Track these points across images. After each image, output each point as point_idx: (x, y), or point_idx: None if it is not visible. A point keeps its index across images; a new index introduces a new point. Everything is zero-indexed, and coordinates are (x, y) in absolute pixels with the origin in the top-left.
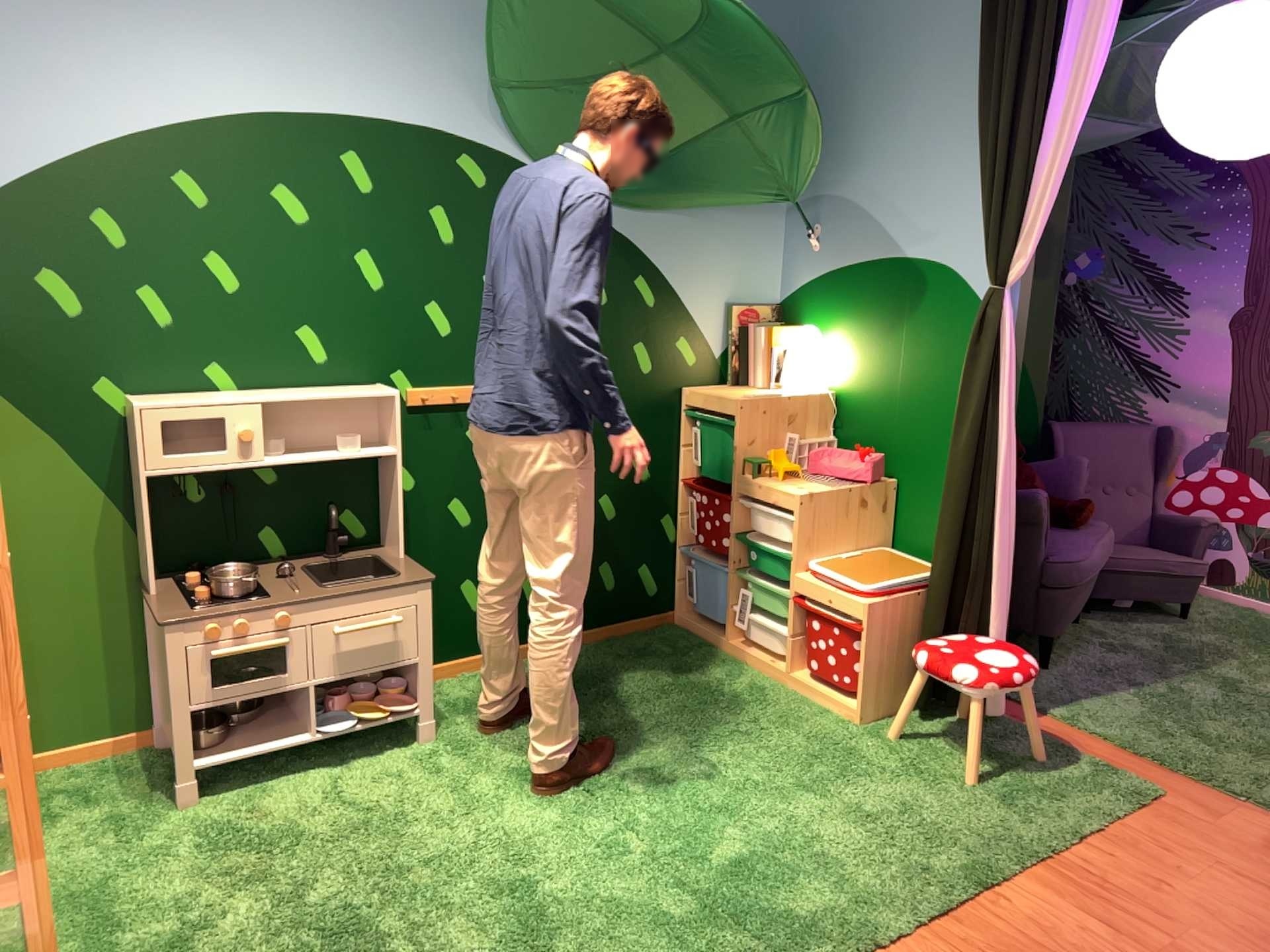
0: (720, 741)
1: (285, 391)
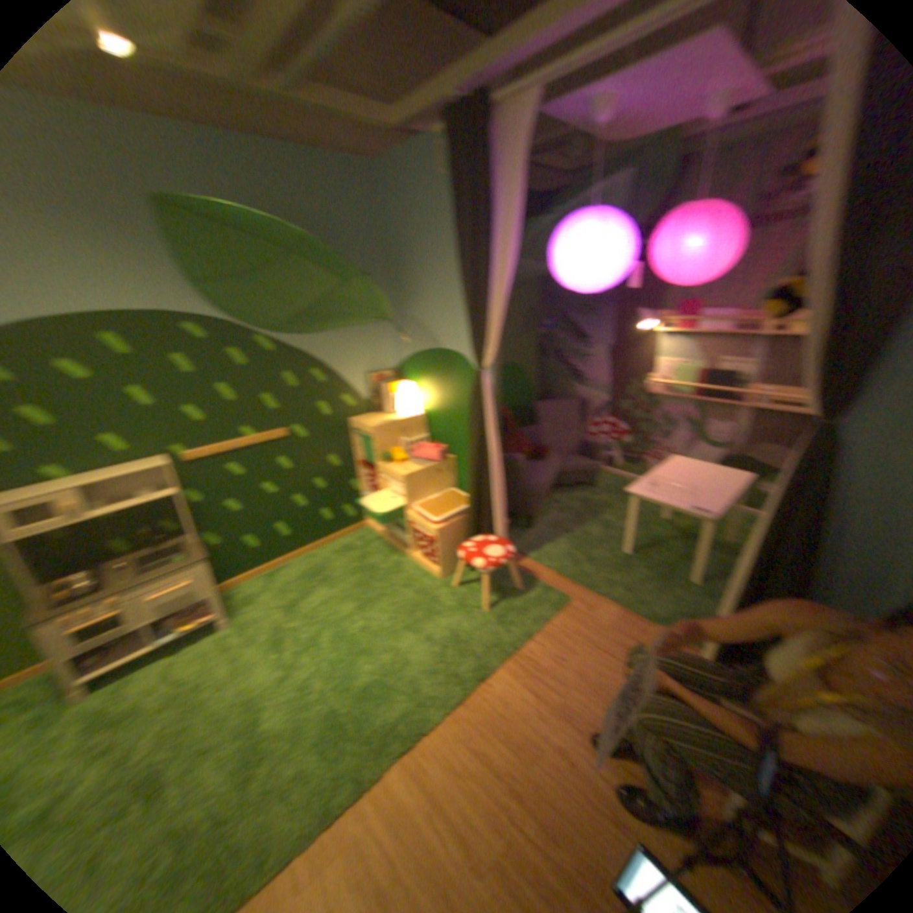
0: (371, 603)
1: (94, 474)
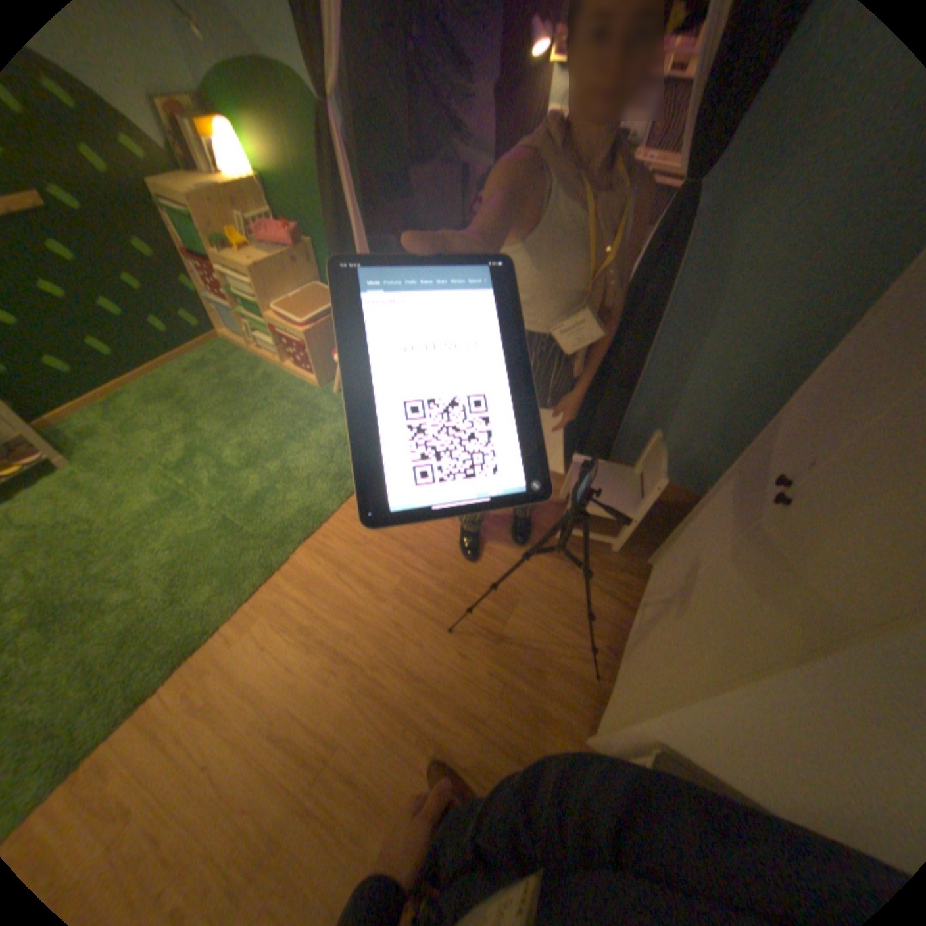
0: (245, 420)
1: None
